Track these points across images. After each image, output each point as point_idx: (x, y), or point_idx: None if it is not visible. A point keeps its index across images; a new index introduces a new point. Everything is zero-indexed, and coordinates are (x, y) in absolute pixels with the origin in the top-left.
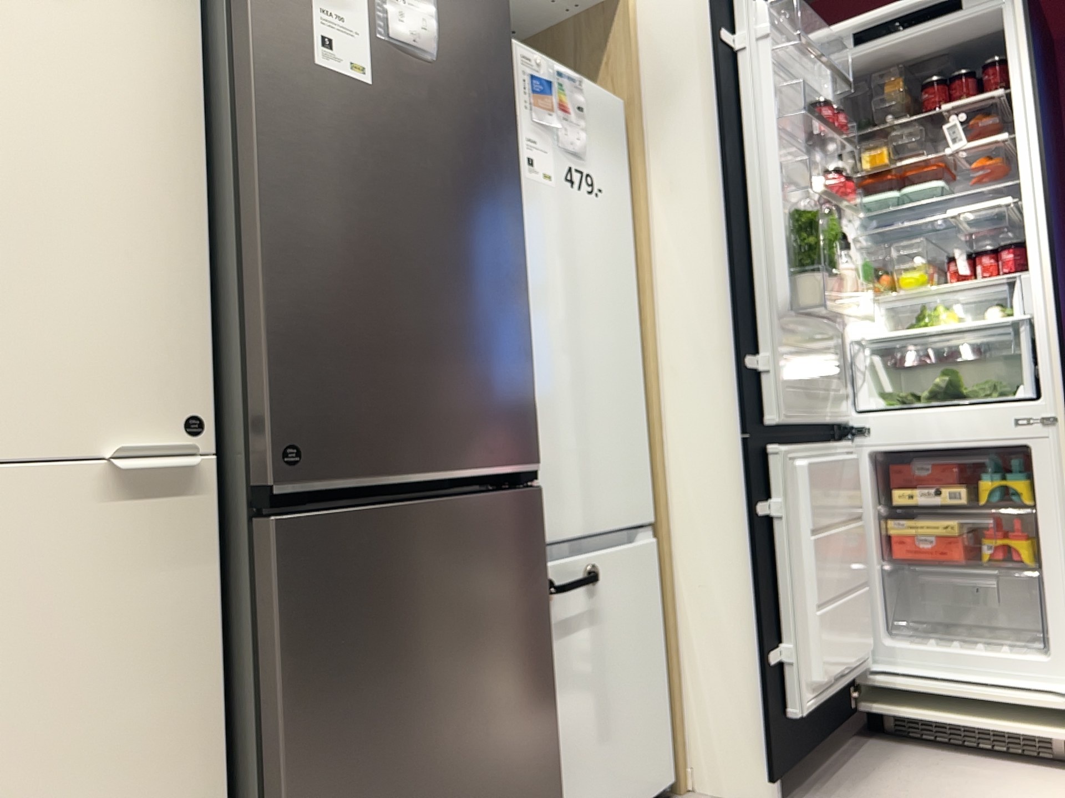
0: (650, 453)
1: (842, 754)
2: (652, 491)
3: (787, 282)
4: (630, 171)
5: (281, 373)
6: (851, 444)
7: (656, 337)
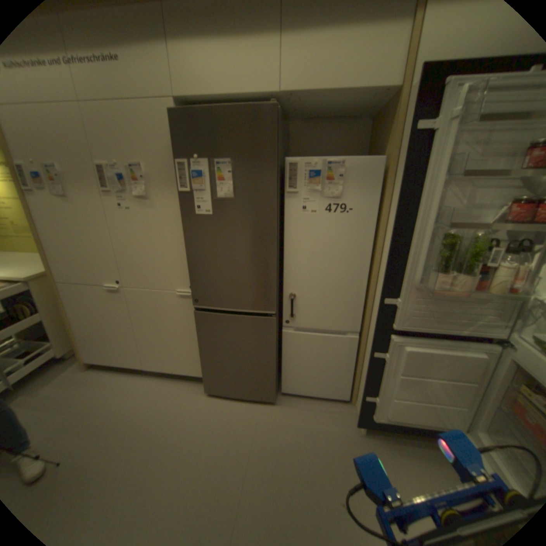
0: (365, 309)
1: (425, 445)
2: (363, 321)
3: (420, 273)
4: (384, 192)
5: (194, 284)
6: (495, 349)
7: (376, 269)
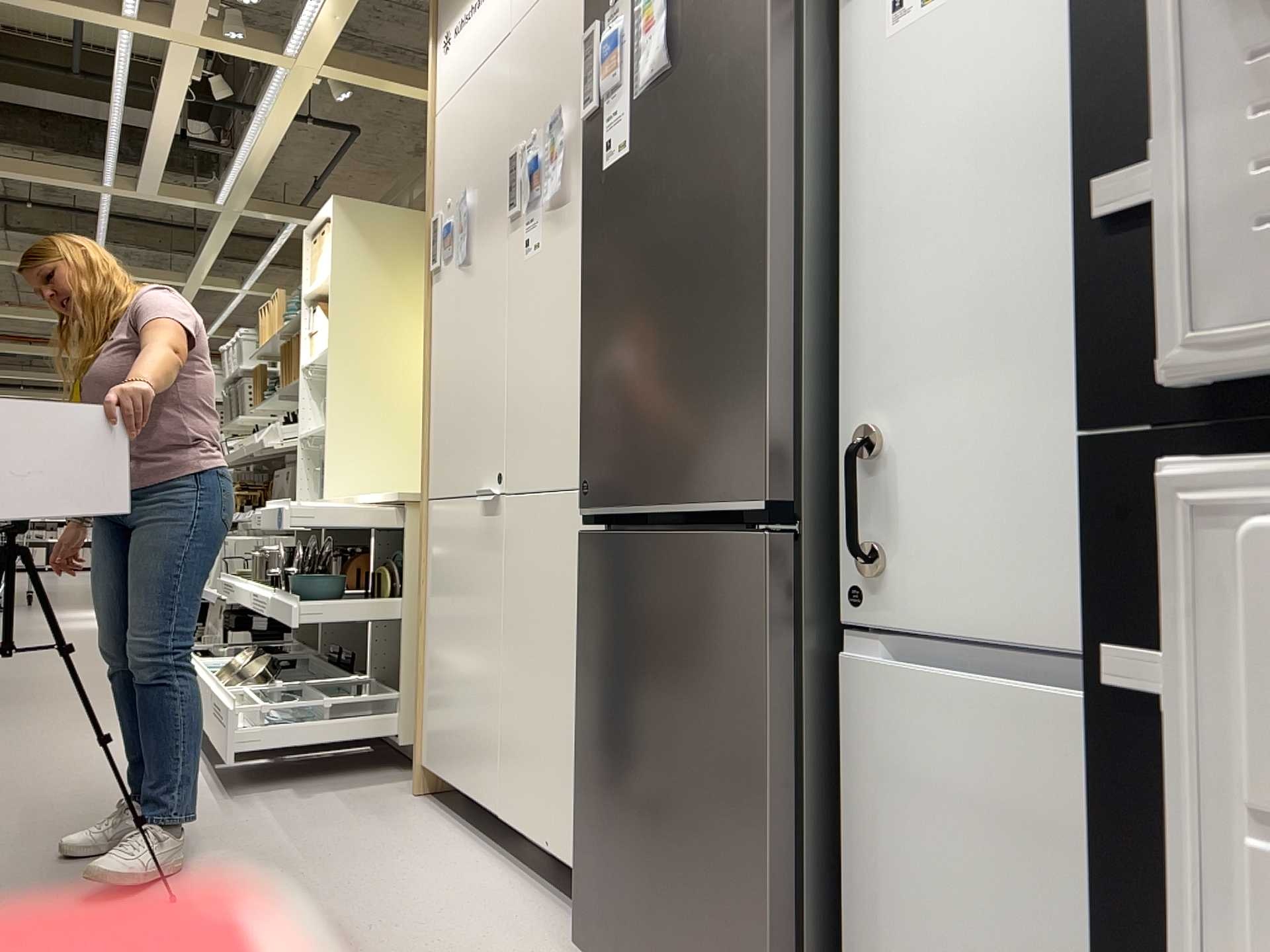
0: None
1: None
2: None
3: None
4: None
5: (586, 427)
6: None
7: None
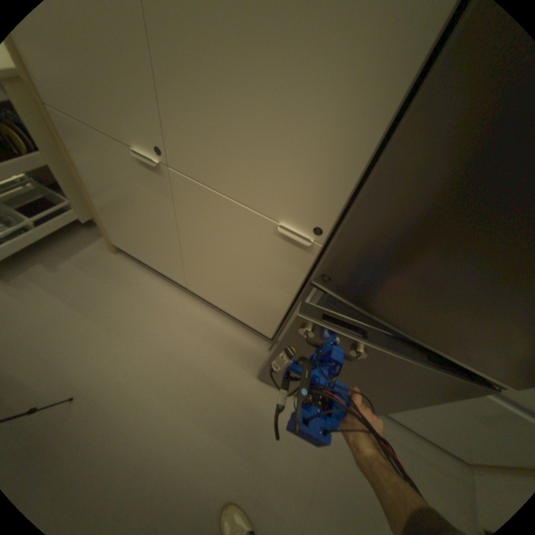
0: None
1: None
2: None
3: None
4: None
5: (344, 247)
6: None
7: None
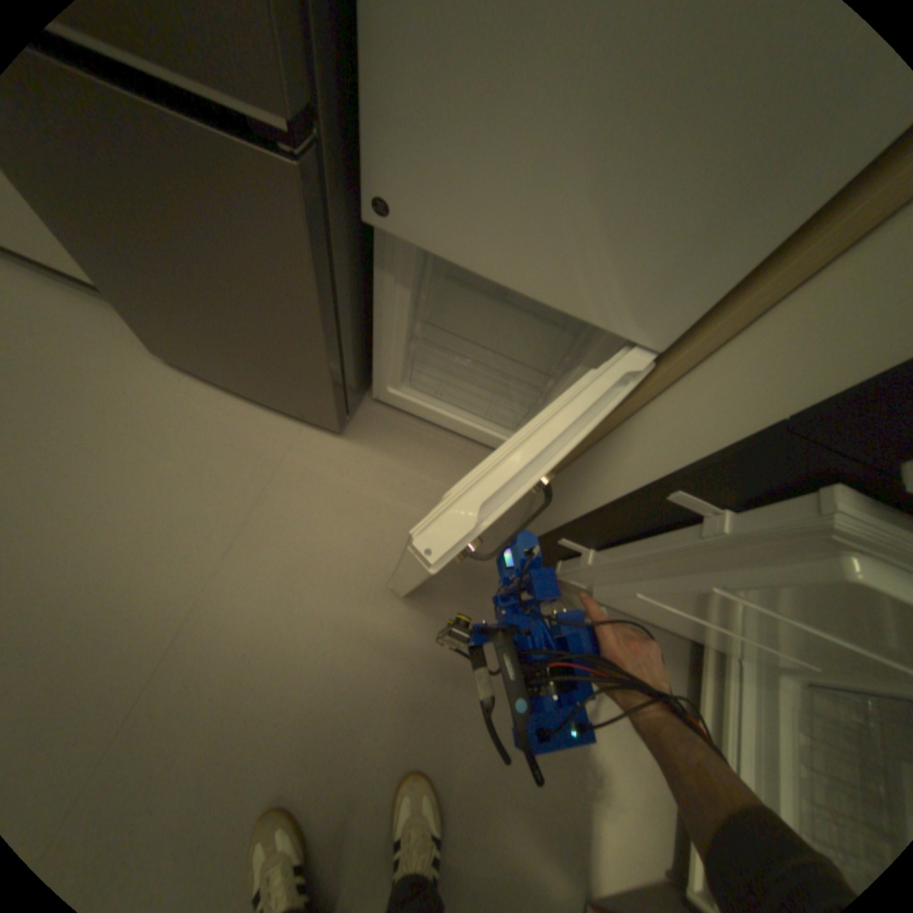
0: (770, 260)
1: None
2: (710, 314)
3: None
4: None
5: None
6: None
7: None
